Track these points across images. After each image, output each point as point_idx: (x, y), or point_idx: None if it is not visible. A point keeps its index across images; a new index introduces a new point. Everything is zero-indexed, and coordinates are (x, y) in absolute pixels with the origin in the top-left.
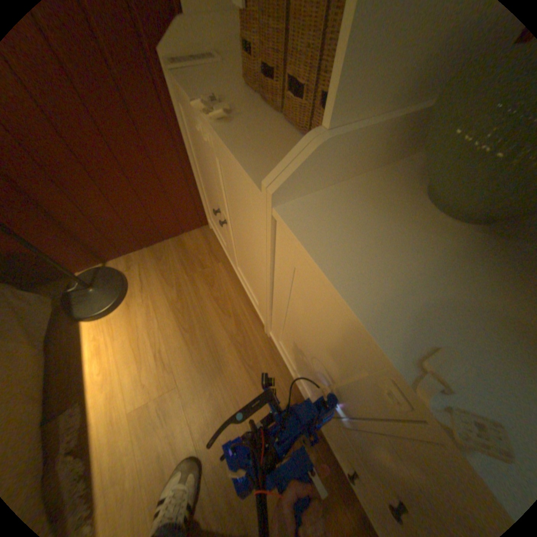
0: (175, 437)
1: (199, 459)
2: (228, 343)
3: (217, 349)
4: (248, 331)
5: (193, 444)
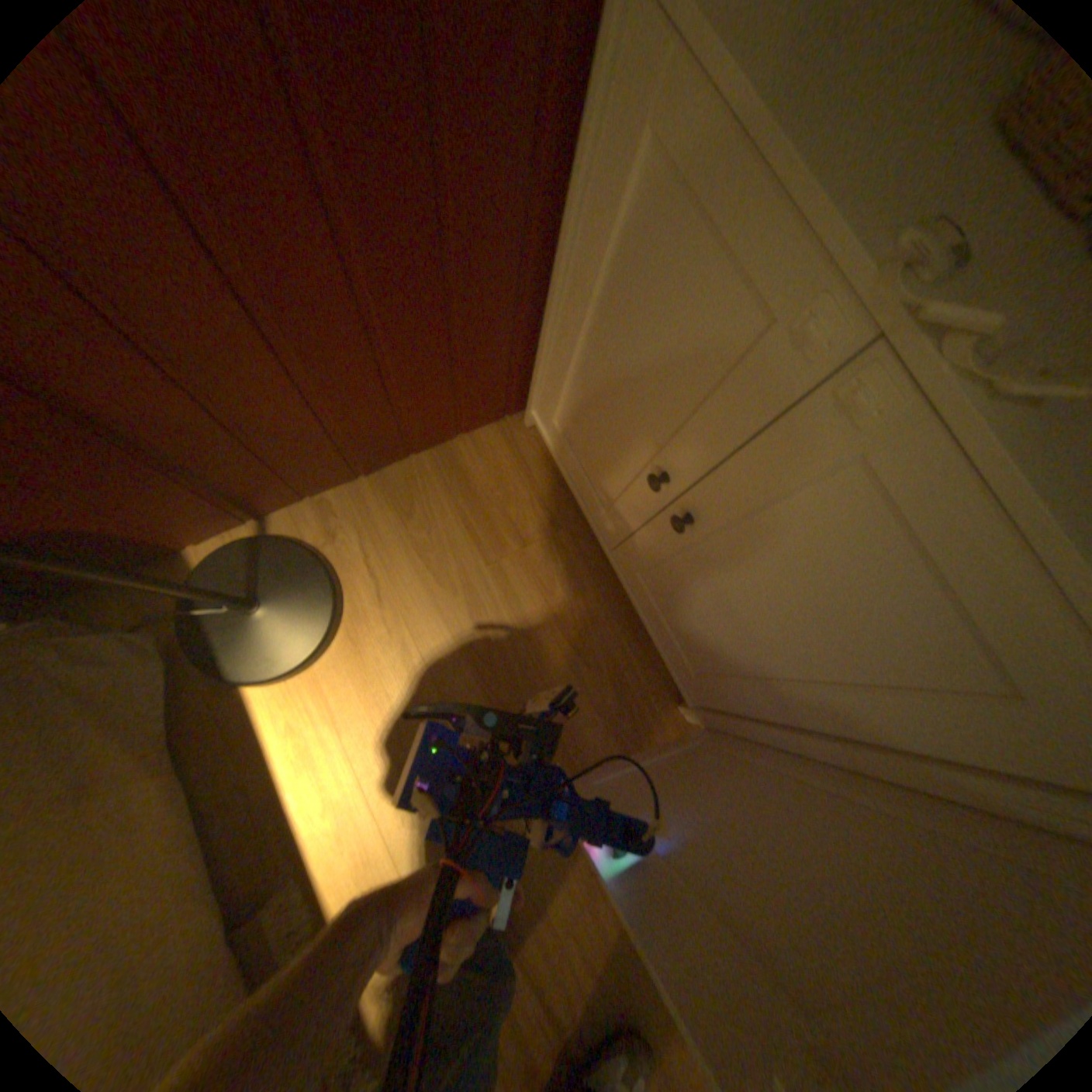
0: (519, 937)
1: (573, 973)
2: (603, 736)
3: (581, 750)
4: (644, 708)
5: (558, 946)
